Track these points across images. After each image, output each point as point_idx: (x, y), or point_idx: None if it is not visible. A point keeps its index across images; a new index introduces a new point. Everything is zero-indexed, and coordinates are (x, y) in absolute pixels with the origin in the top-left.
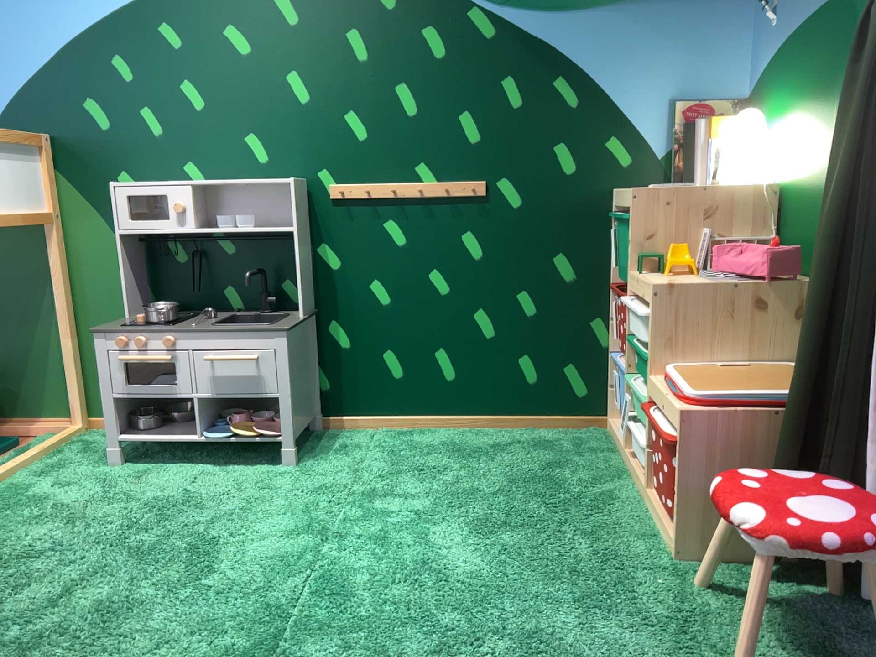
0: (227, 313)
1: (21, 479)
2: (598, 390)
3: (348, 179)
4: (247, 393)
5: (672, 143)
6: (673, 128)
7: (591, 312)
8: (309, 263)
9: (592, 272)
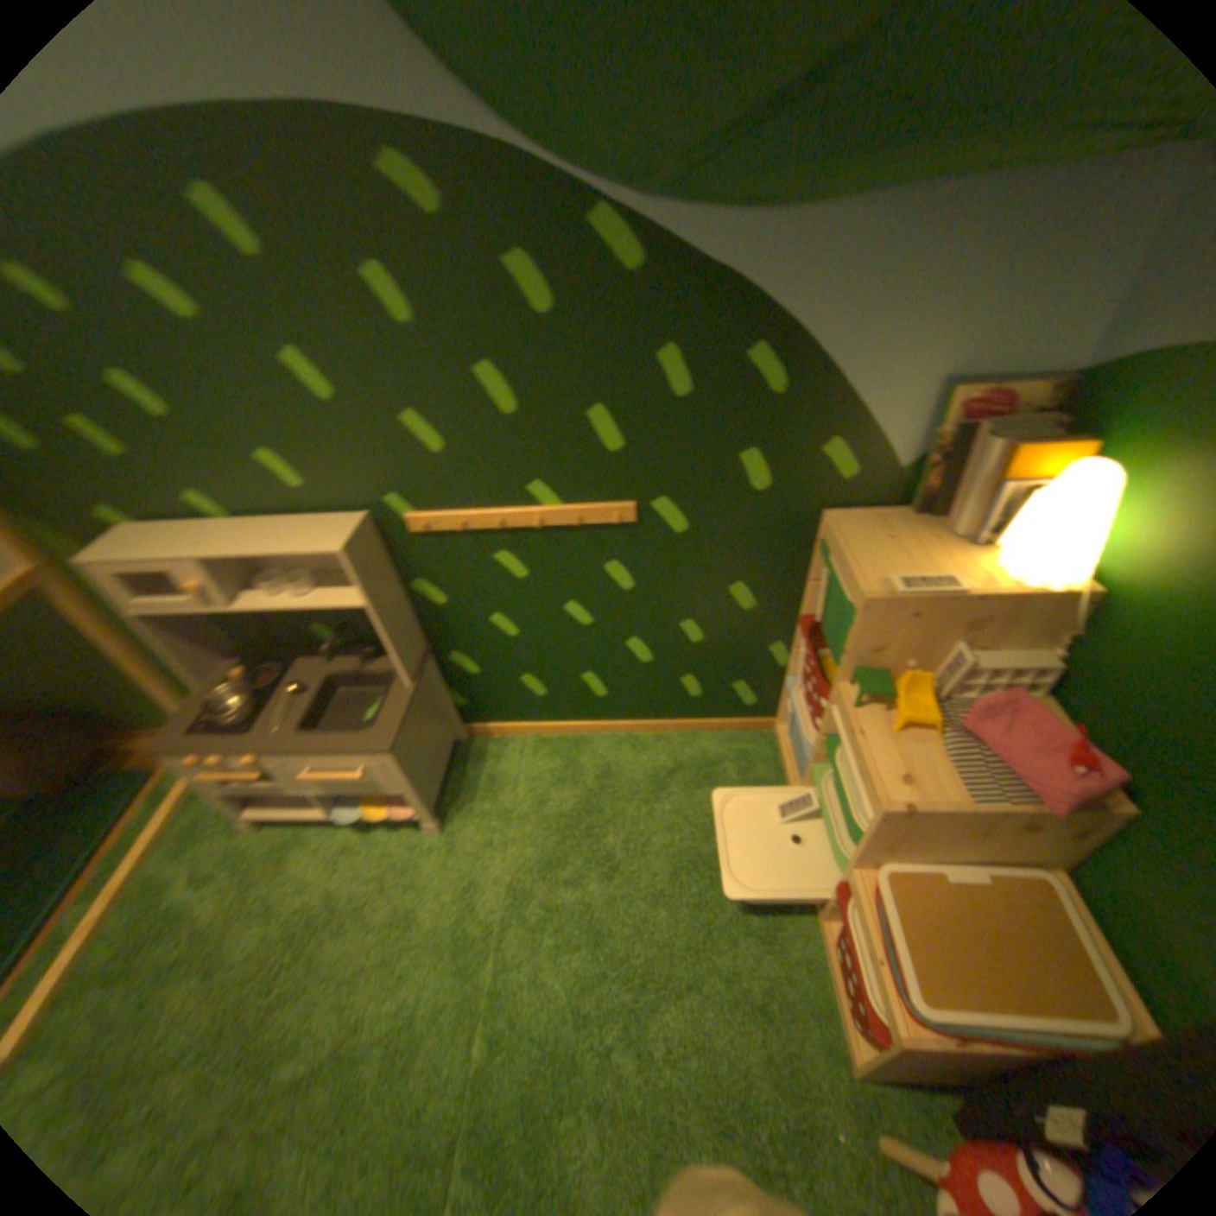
0: (325, 666)
1: (159, 868)
2: (771, 703)
3: (436, 508)
4: (368, 792)
5: (934, 446)
6: (944, 425)
7: (772, 640)
8: (410, 601)
9: (780, 603)
